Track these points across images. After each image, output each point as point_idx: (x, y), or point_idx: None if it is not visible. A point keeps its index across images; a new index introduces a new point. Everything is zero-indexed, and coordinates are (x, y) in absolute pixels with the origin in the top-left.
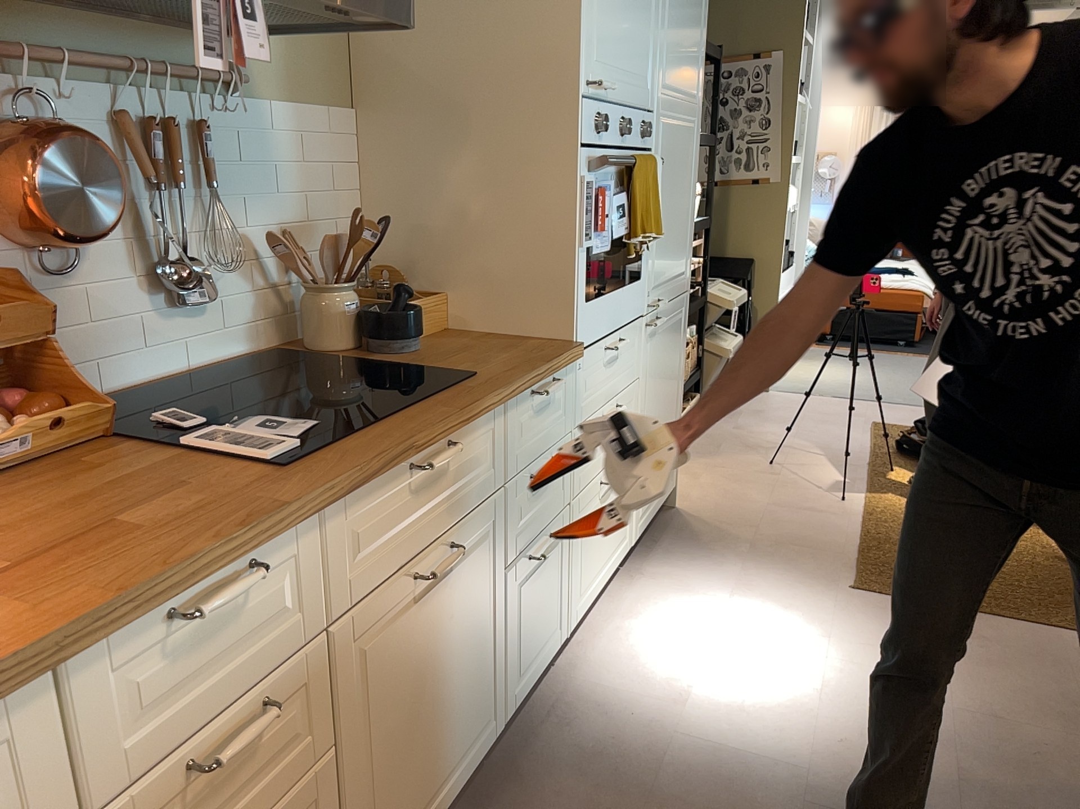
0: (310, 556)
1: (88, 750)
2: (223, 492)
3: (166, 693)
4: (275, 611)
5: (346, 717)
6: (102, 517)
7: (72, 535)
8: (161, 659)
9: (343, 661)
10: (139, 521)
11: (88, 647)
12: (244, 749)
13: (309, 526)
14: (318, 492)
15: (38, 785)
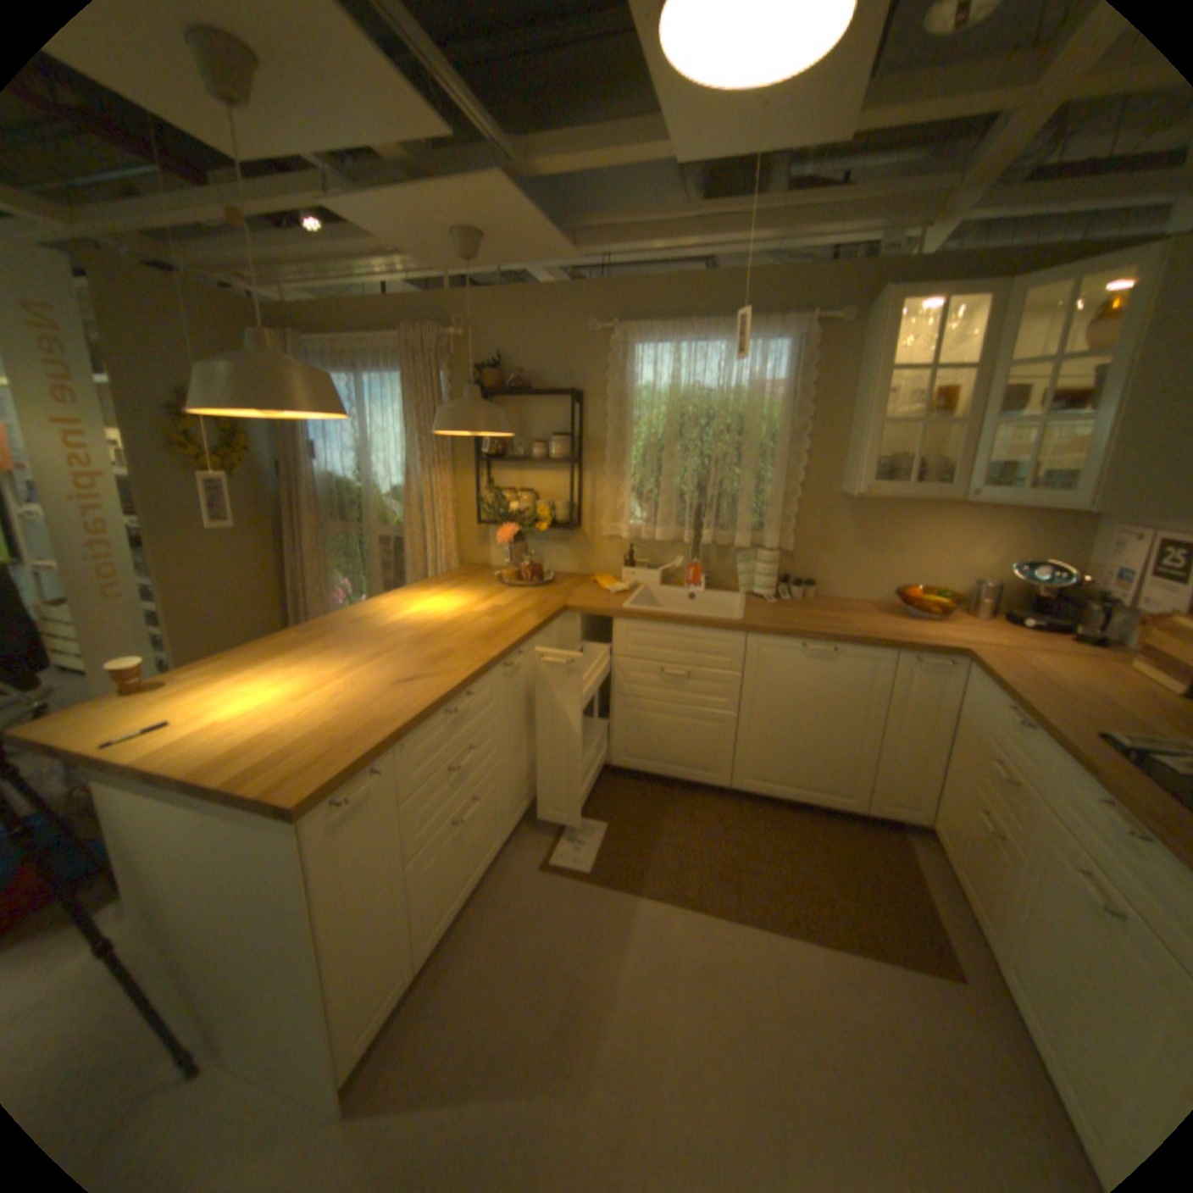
0: (1054, 762)
1: (996, 719)
2: (1084, 721)
3: (1009, 733)
4: (1036, 761)
5: (1037, 864)
6: (1091, 706)
7: (1077, 698)
8: (1013, 721)
9: (1045, 835)
10: (1073, 705)
11: (998, 686)
12: (1013, 792)
13: (1058, 748)
14: (1057, 731)
15: (990, 712)
